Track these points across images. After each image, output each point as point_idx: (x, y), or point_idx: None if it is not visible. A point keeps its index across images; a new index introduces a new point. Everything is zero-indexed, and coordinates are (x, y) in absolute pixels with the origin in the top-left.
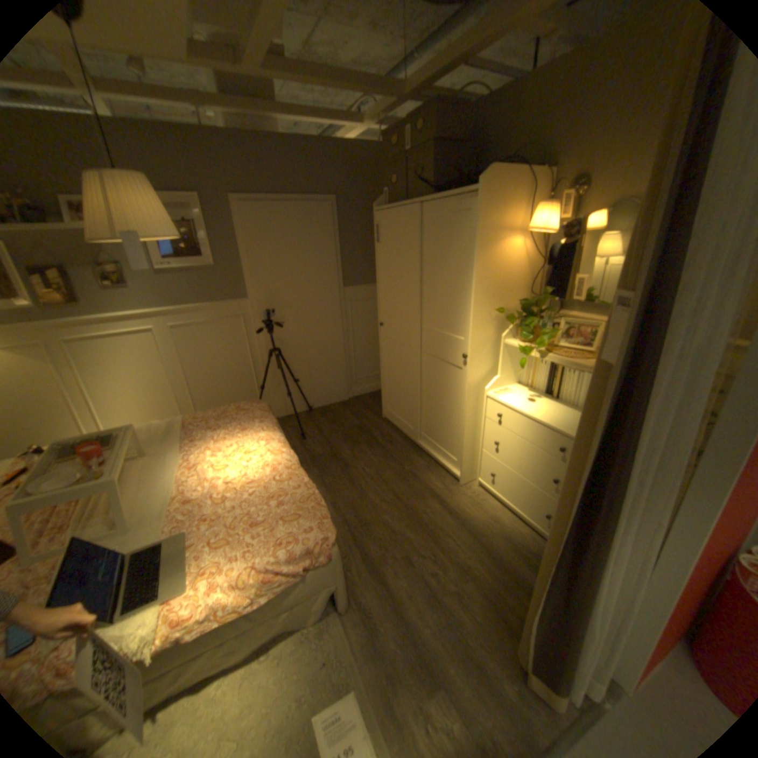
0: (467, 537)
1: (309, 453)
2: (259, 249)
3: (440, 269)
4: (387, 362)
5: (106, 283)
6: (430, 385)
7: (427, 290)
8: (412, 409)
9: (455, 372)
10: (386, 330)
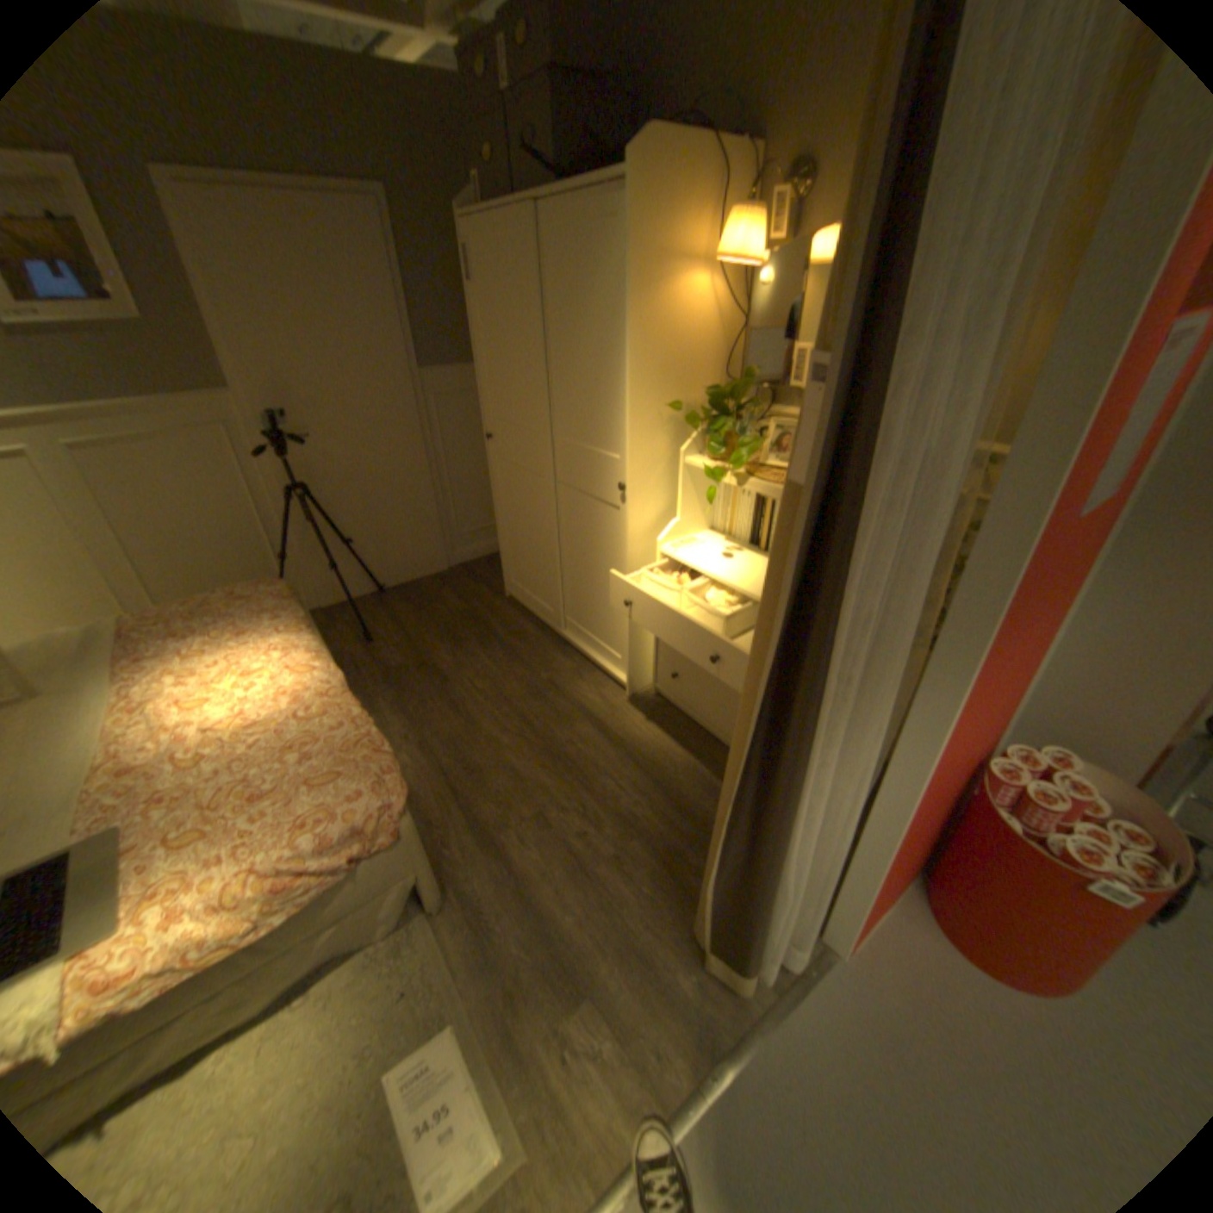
0: (635, 773)
1: (380, 663)
2: (237, 288)
3: (575, 331)
4: (505, 502)
5: None
6: (574, 538)
7: (558, 371)
8: (550, 580)
9: (610, 514)
10: (499, 446)
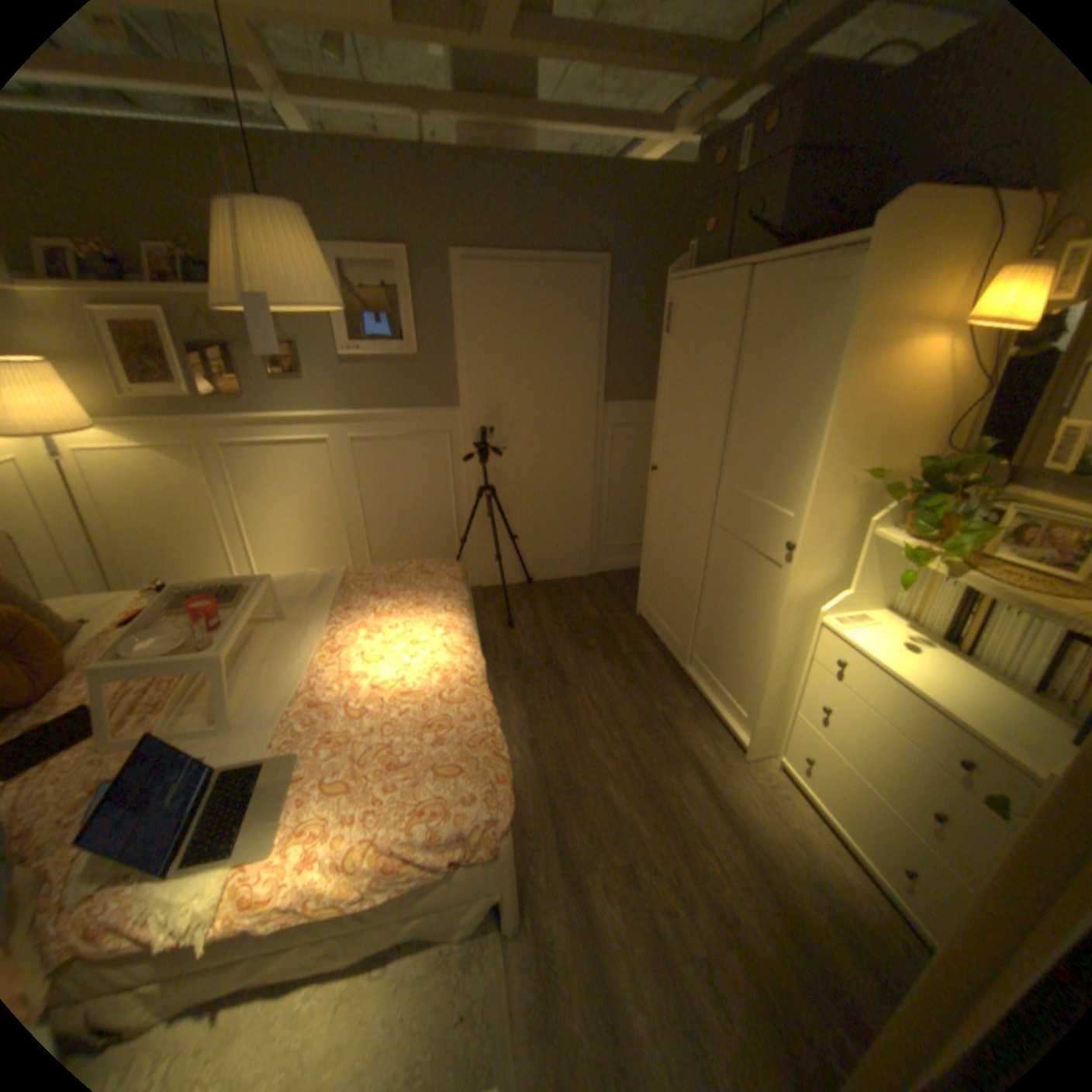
0: (744, 862)
1: (514, 650)
2: (483, 334)
3: (769, 385)
4: (655, 529)
5: (275, 371)
6: (720, 581)
7: (741, 420)
8: (684, 614)
9: (769, 569)
10: (661, 479)
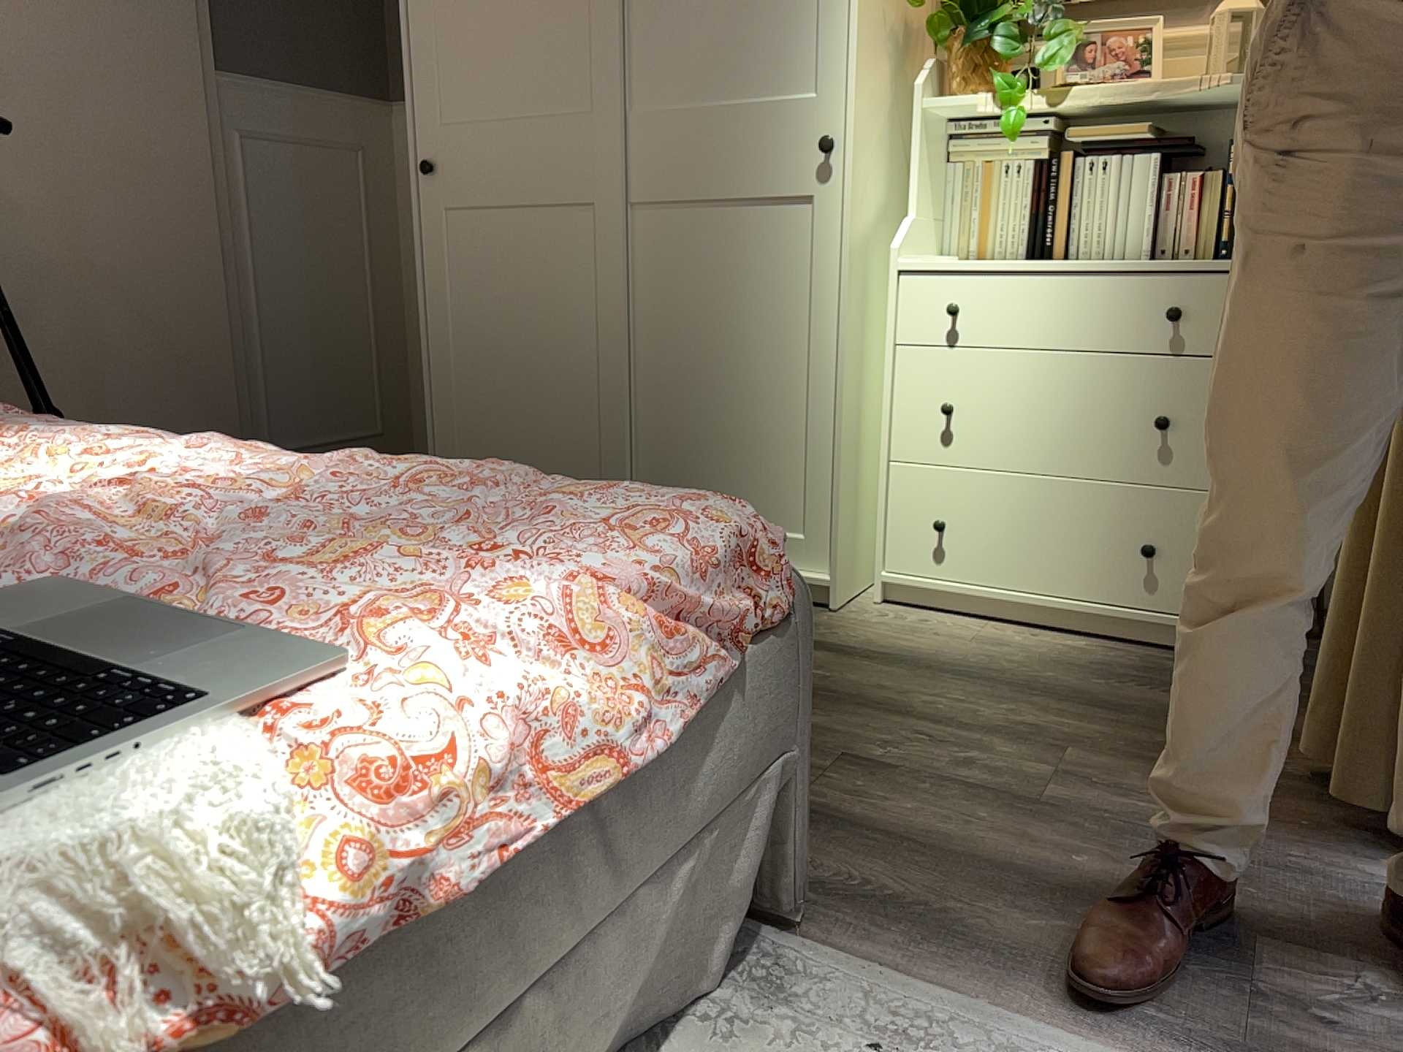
0: (965, 687)
1: None
2: None
3: None
4: (457, 307)
5: None
6: (671, 314)
7: None
8: (595, 439)
9: (783, 222)
10: (454, 183)
